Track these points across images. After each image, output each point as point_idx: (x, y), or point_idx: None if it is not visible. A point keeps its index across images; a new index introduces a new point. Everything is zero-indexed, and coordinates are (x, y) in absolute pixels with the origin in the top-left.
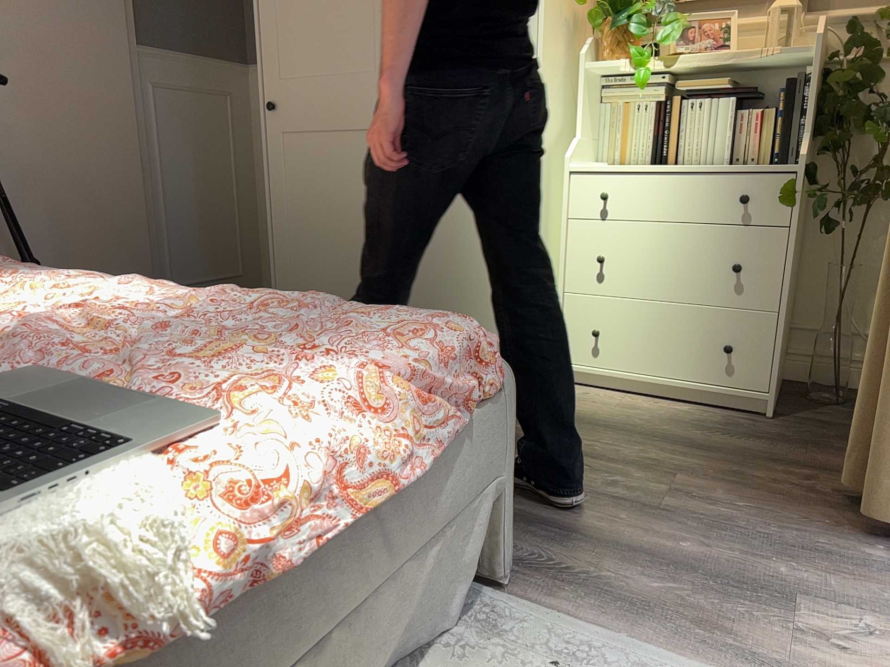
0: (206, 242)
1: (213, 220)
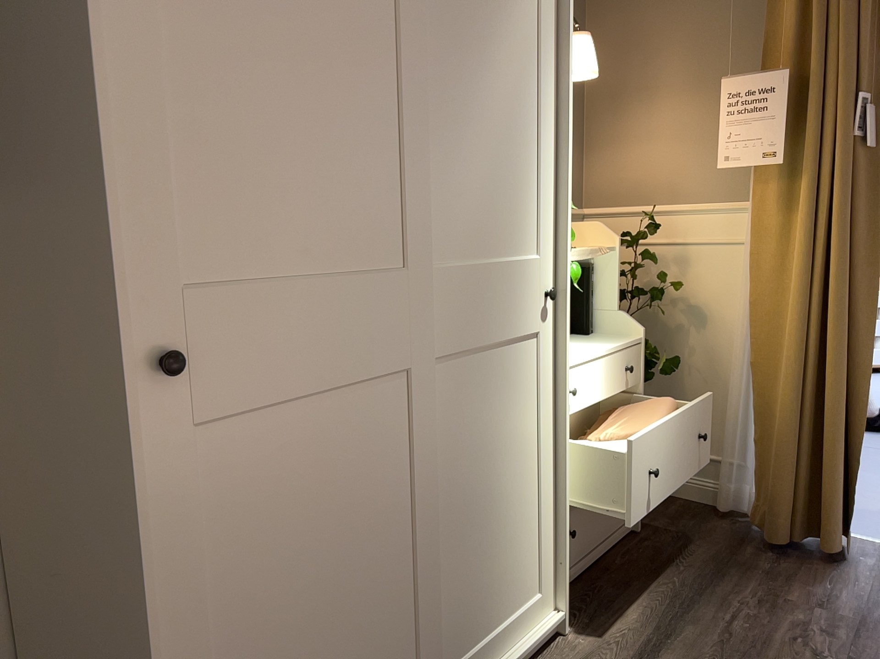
0: None
1: None
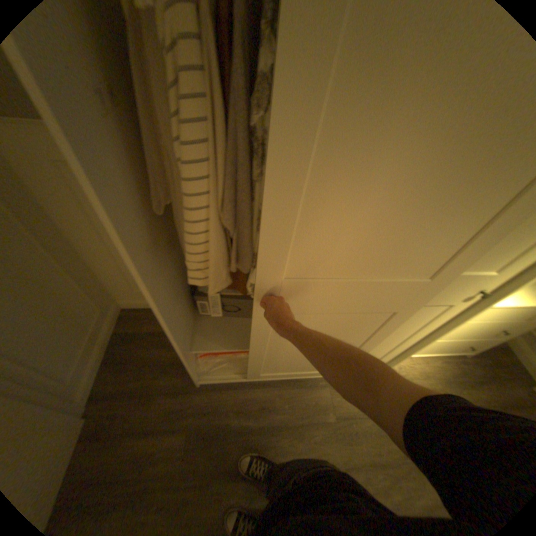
0: (65, 331)
1: (59, 312)
